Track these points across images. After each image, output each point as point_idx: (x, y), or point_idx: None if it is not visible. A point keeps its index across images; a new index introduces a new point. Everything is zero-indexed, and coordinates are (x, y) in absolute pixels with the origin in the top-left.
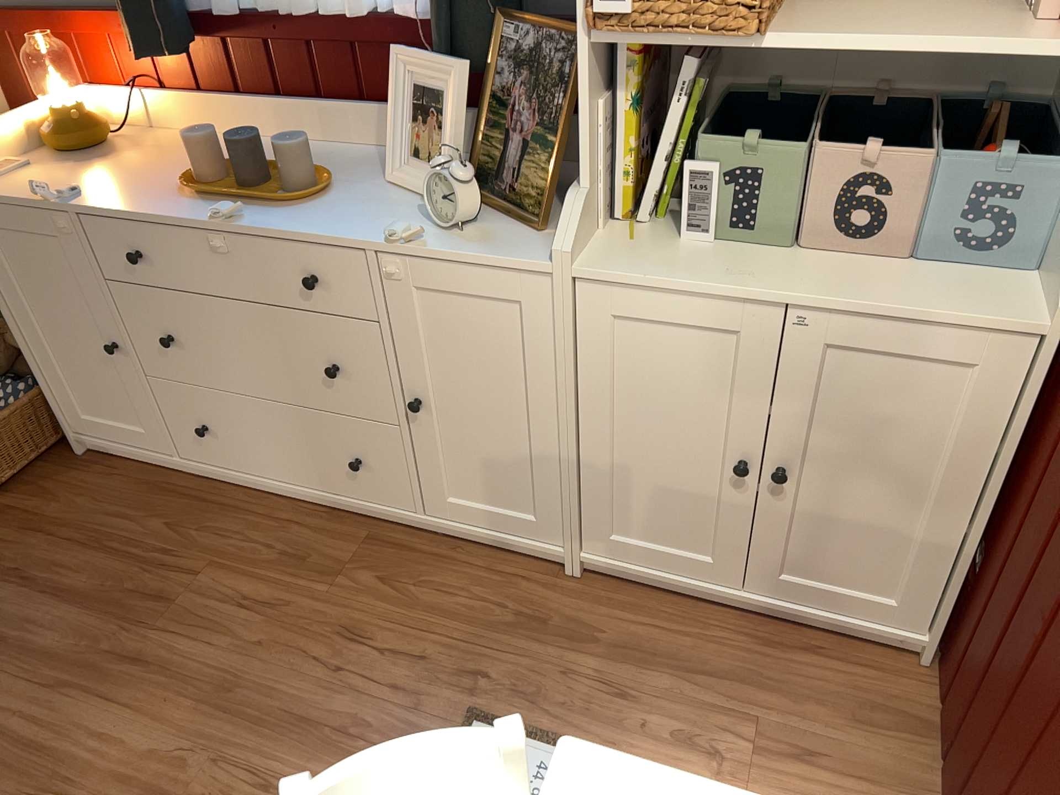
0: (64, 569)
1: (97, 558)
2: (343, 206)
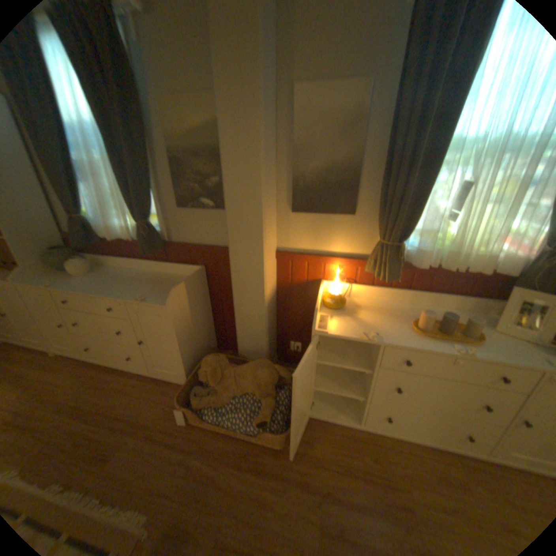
0: (347, 495)
1: (356, 487)
2: (496, 343)
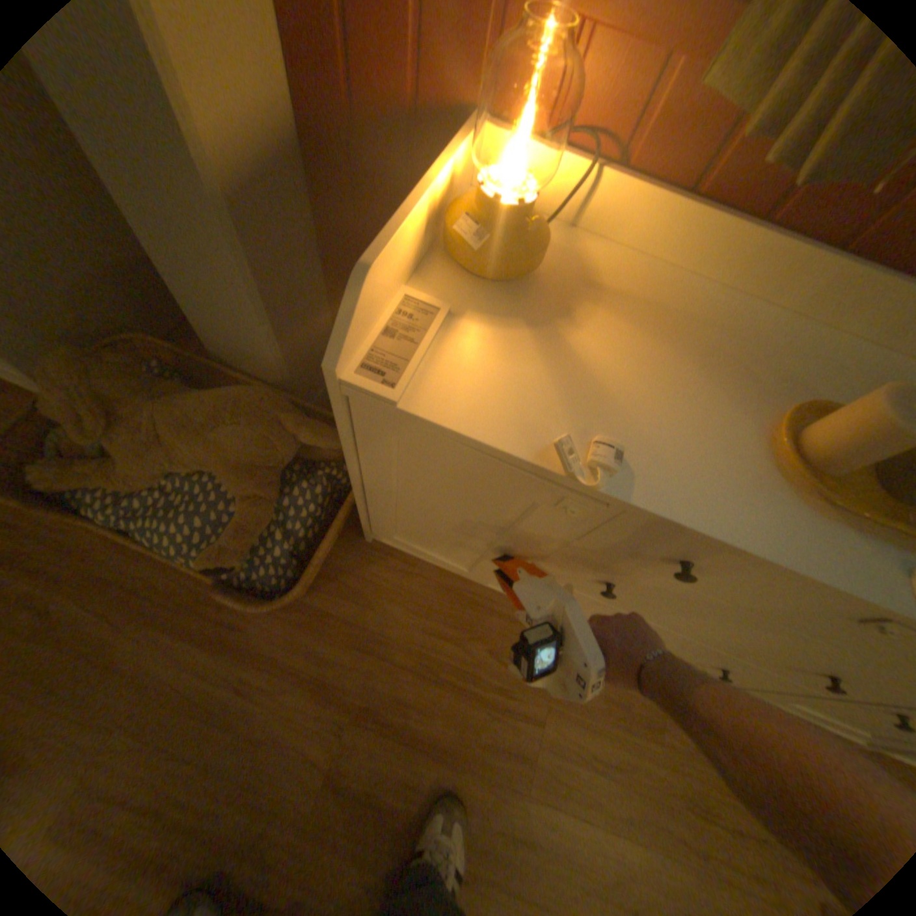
0: (407, 719)
1: (434, 703)
2: None
